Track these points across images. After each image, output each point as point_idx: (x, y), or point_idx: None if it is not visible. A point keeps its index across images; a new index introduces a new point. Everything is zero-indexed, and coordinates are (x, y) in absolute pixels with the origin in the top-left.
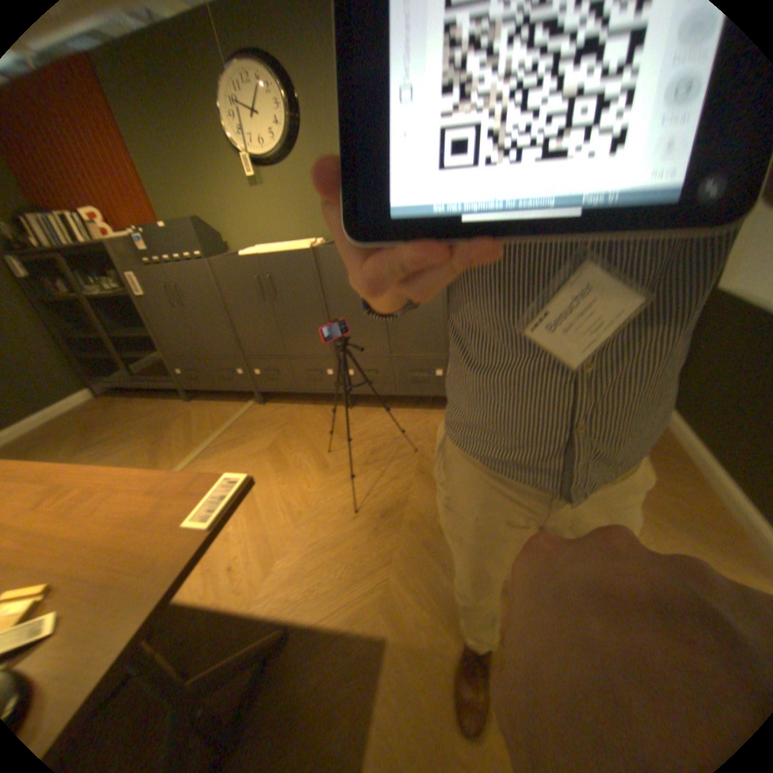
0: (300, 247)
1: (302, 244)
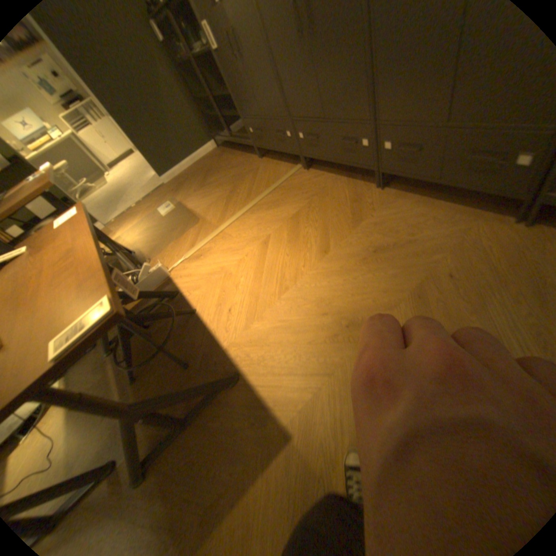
0: None
1: None
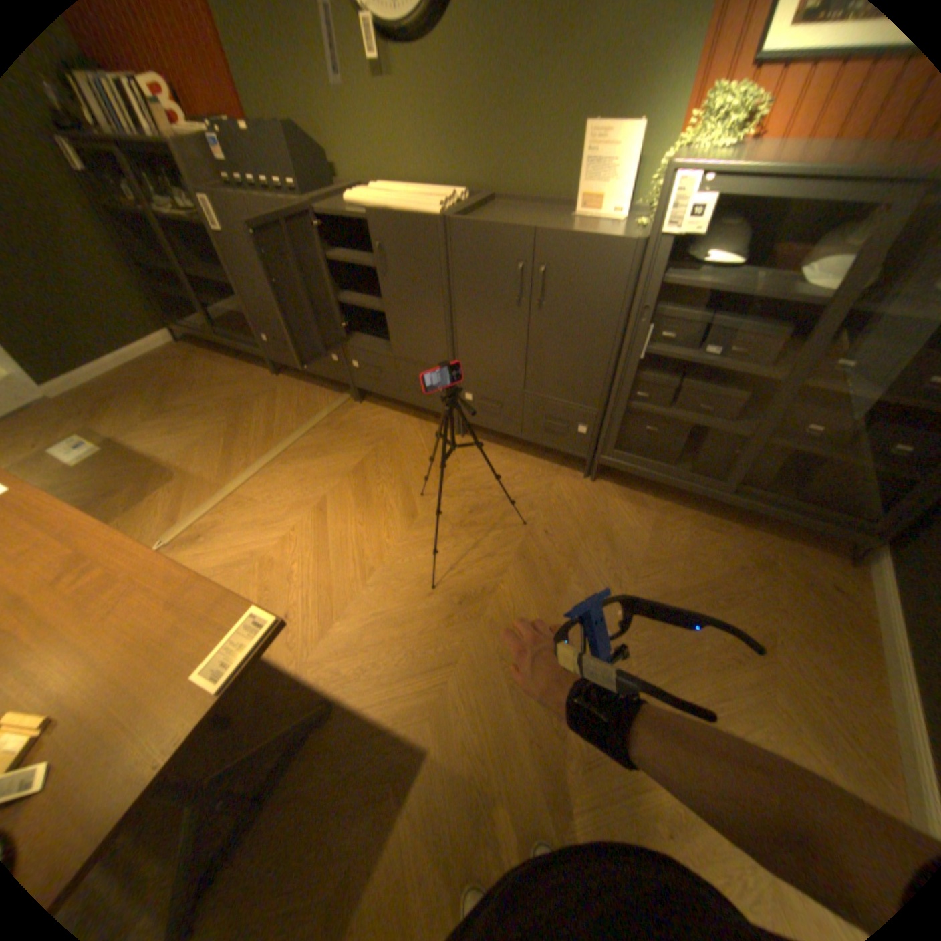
0: (426, 211)
1: (431, 206)
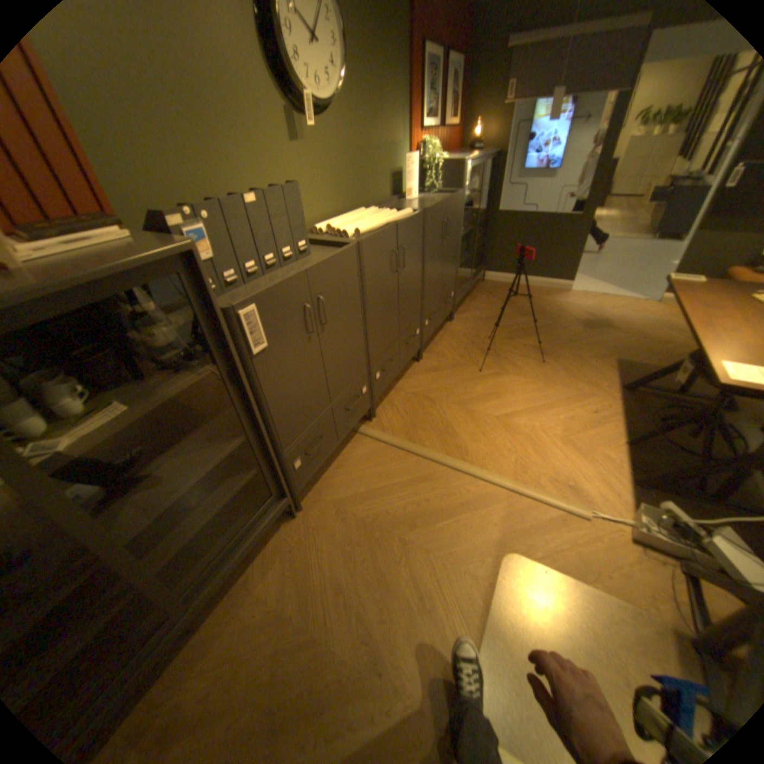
0: (407, 214)
1: (406, 211)
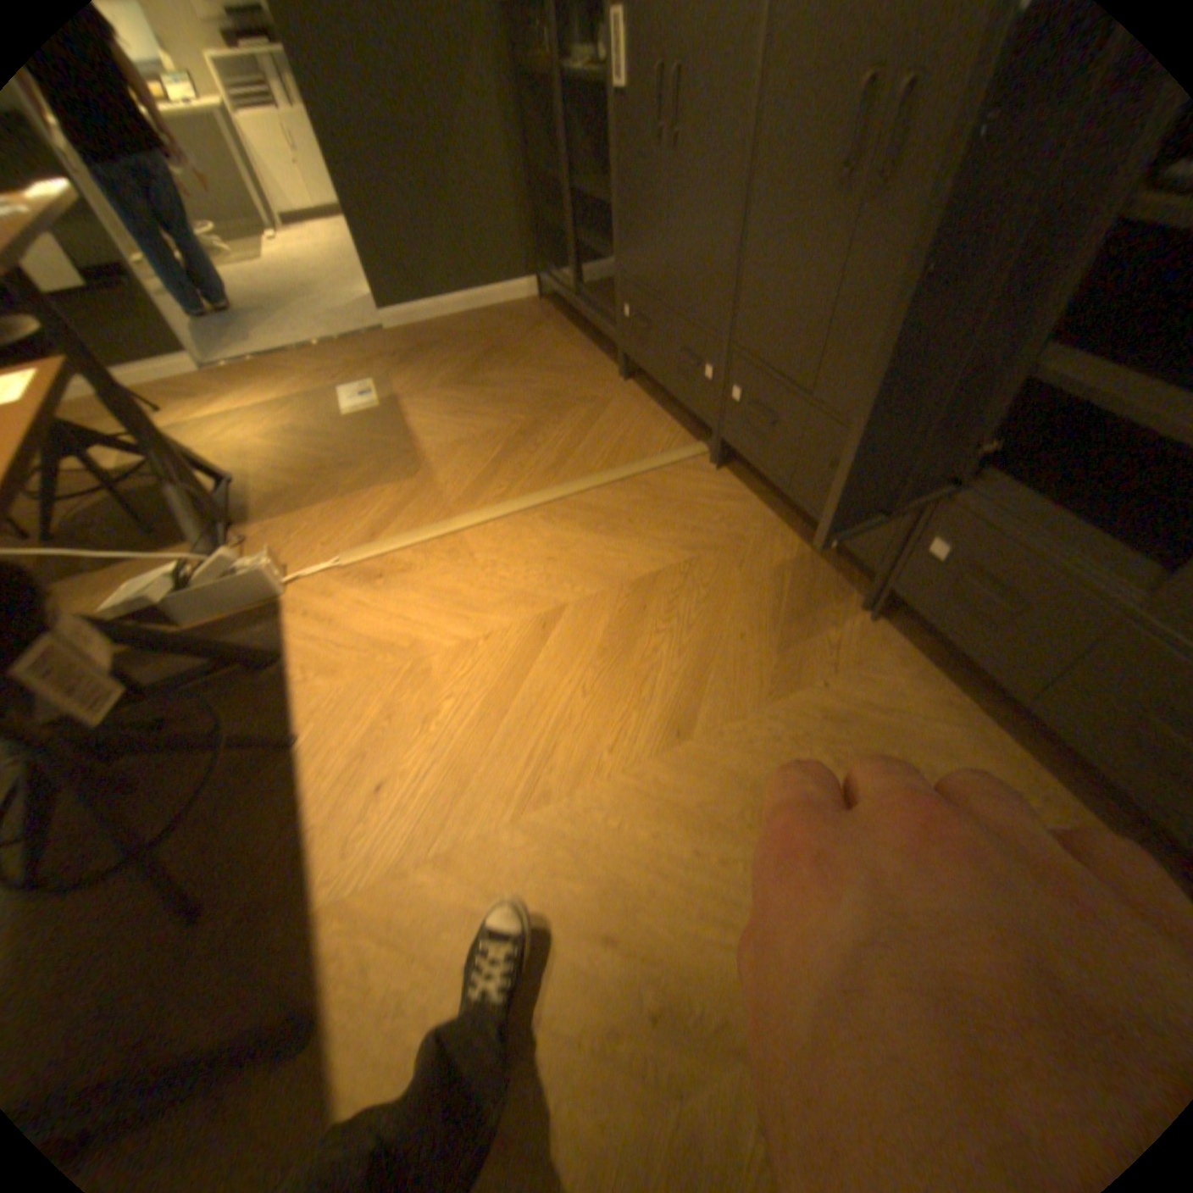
0: None
1: None
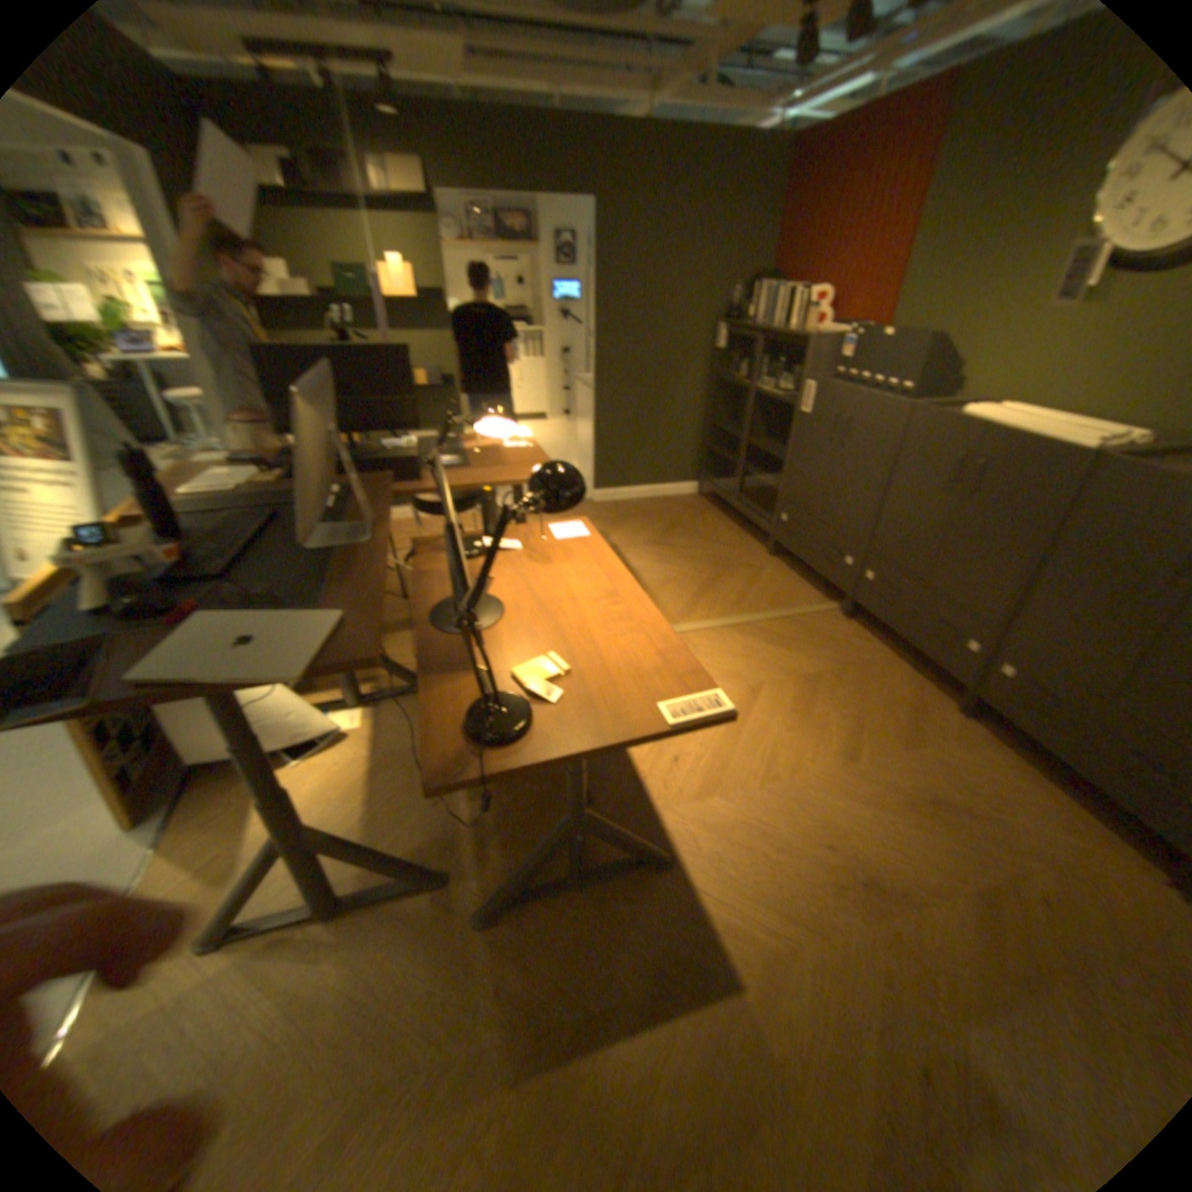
0: (1073, 442)
1: (1083, 439)
